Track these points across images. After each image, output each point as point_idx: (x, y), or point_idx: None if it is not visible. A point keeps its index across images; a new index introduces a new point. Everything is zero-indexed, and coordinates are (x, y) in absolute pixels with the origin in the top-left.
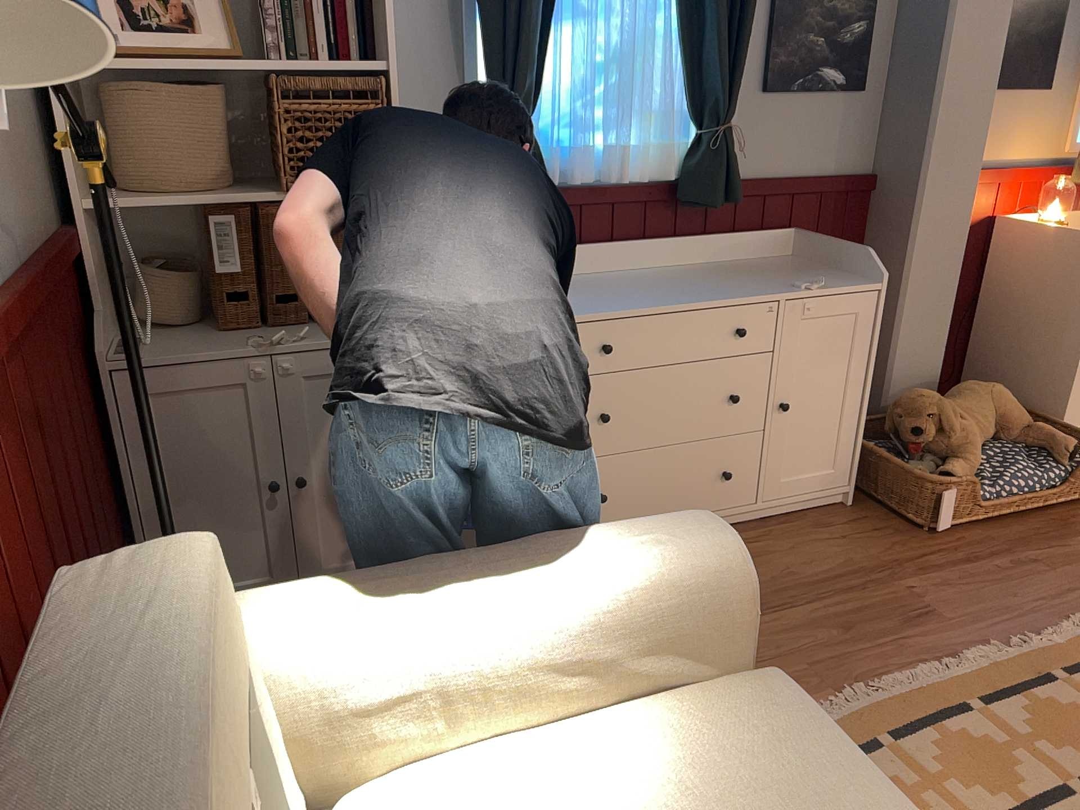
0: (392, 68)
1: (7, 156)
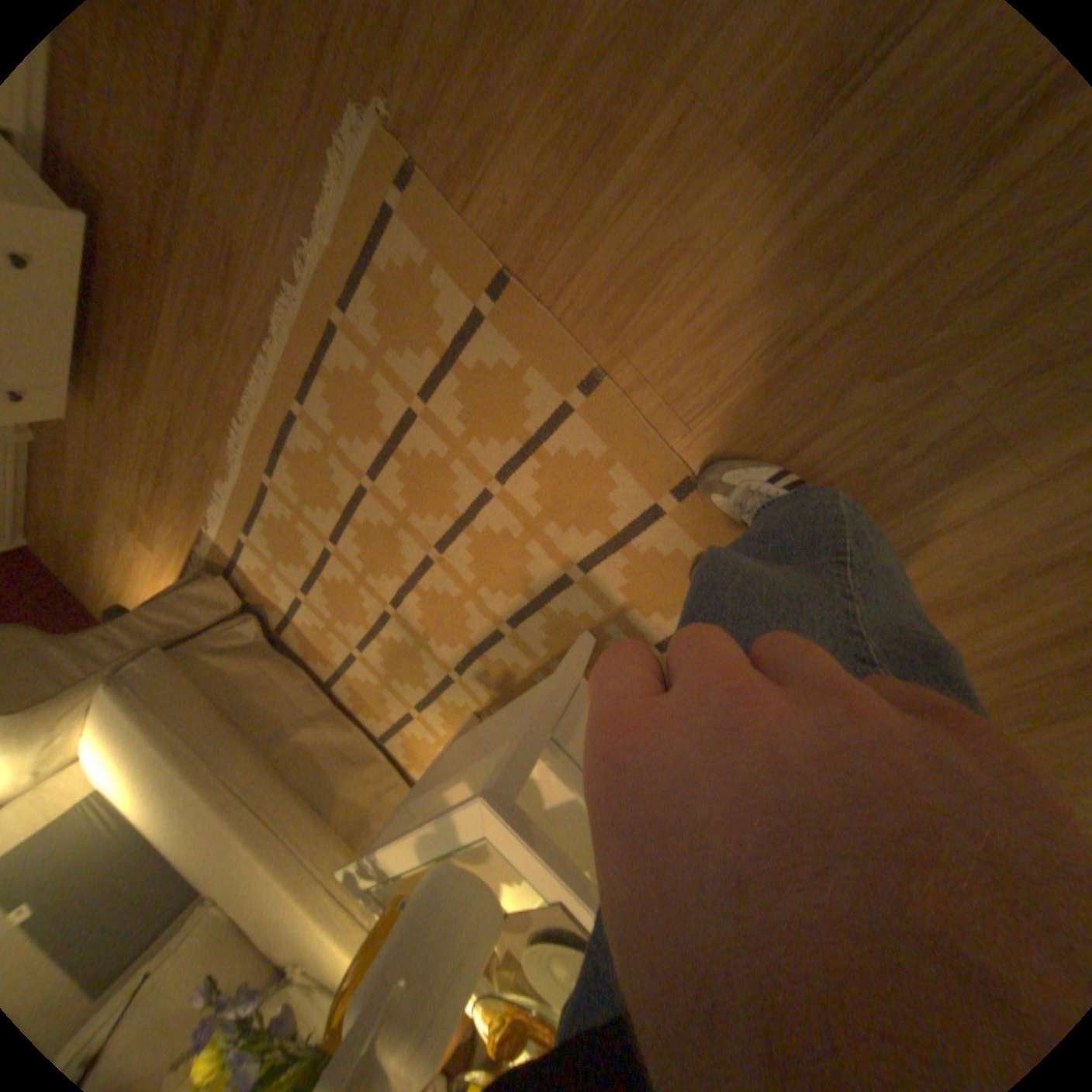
0: None
1: None
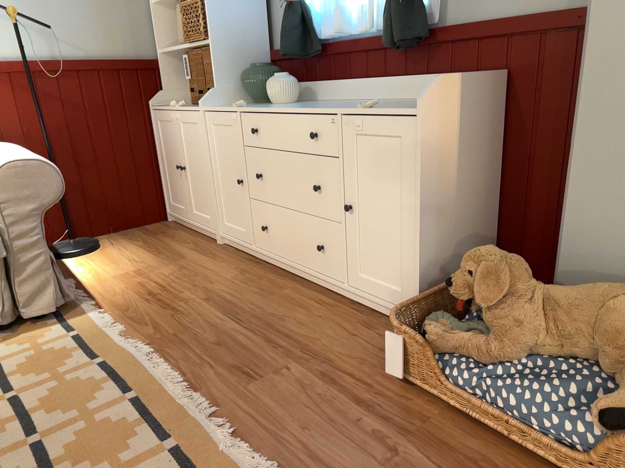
0: None
1: (102, 30)
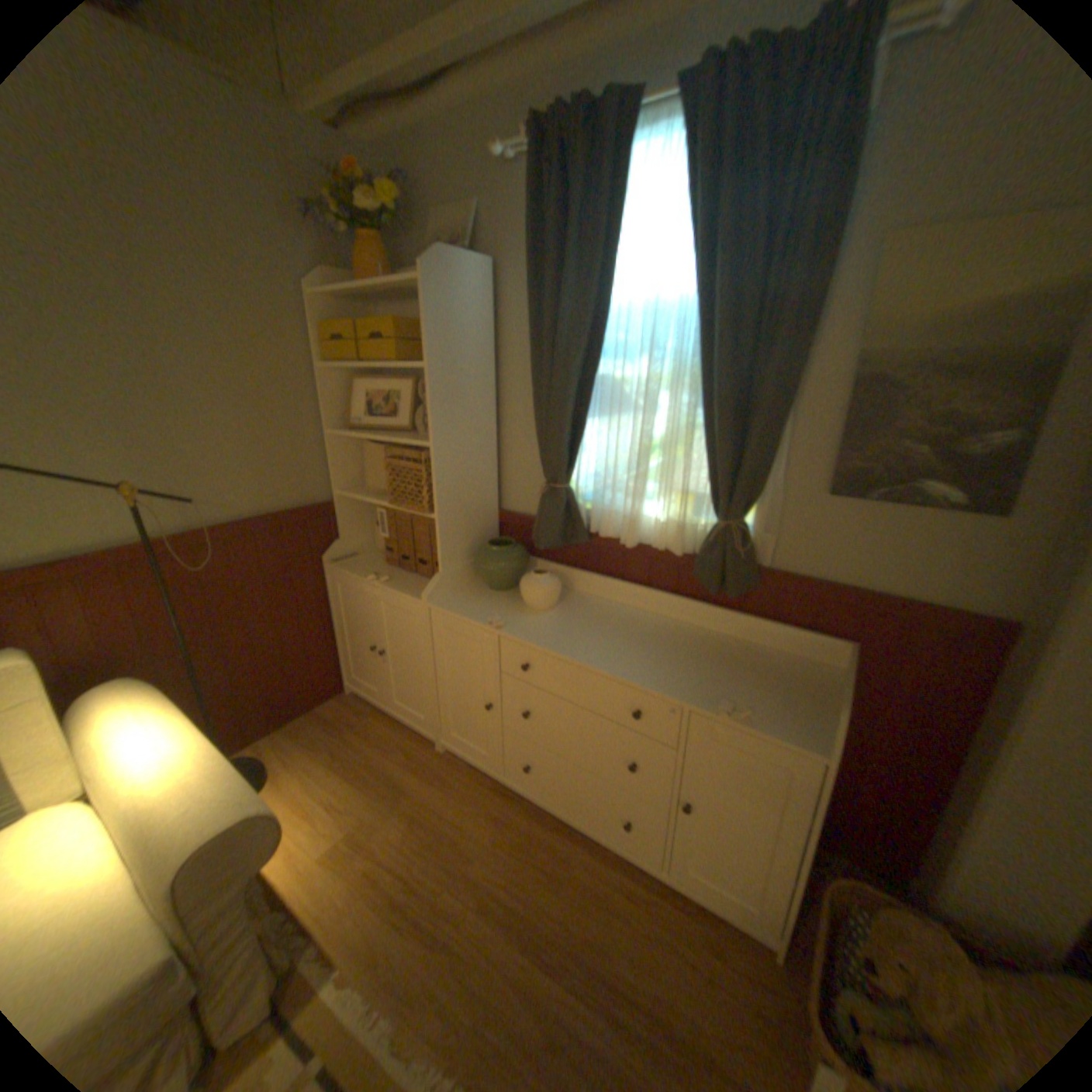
0: (434, 445)
1: (257, 473)
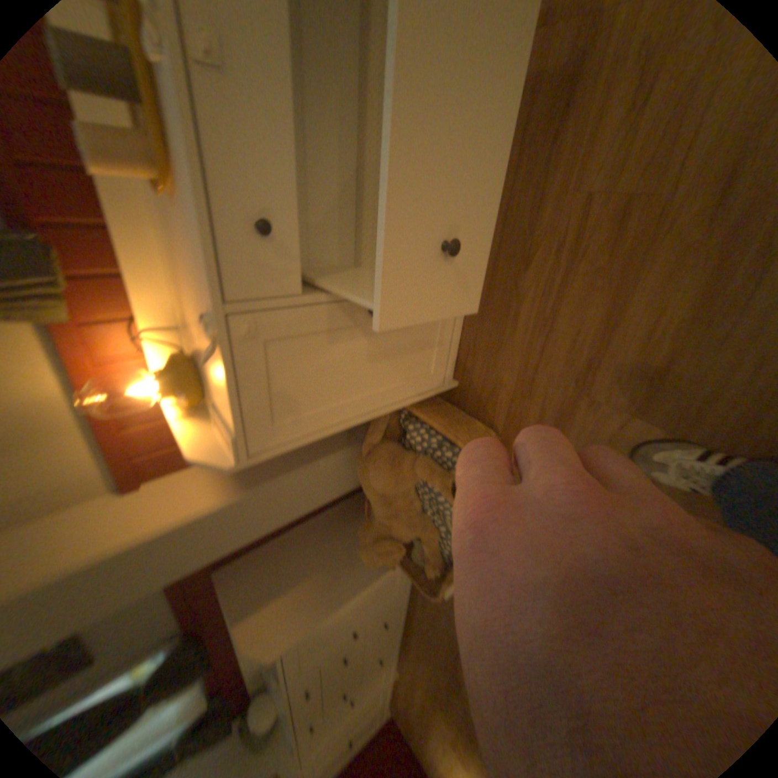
0: None
1: None
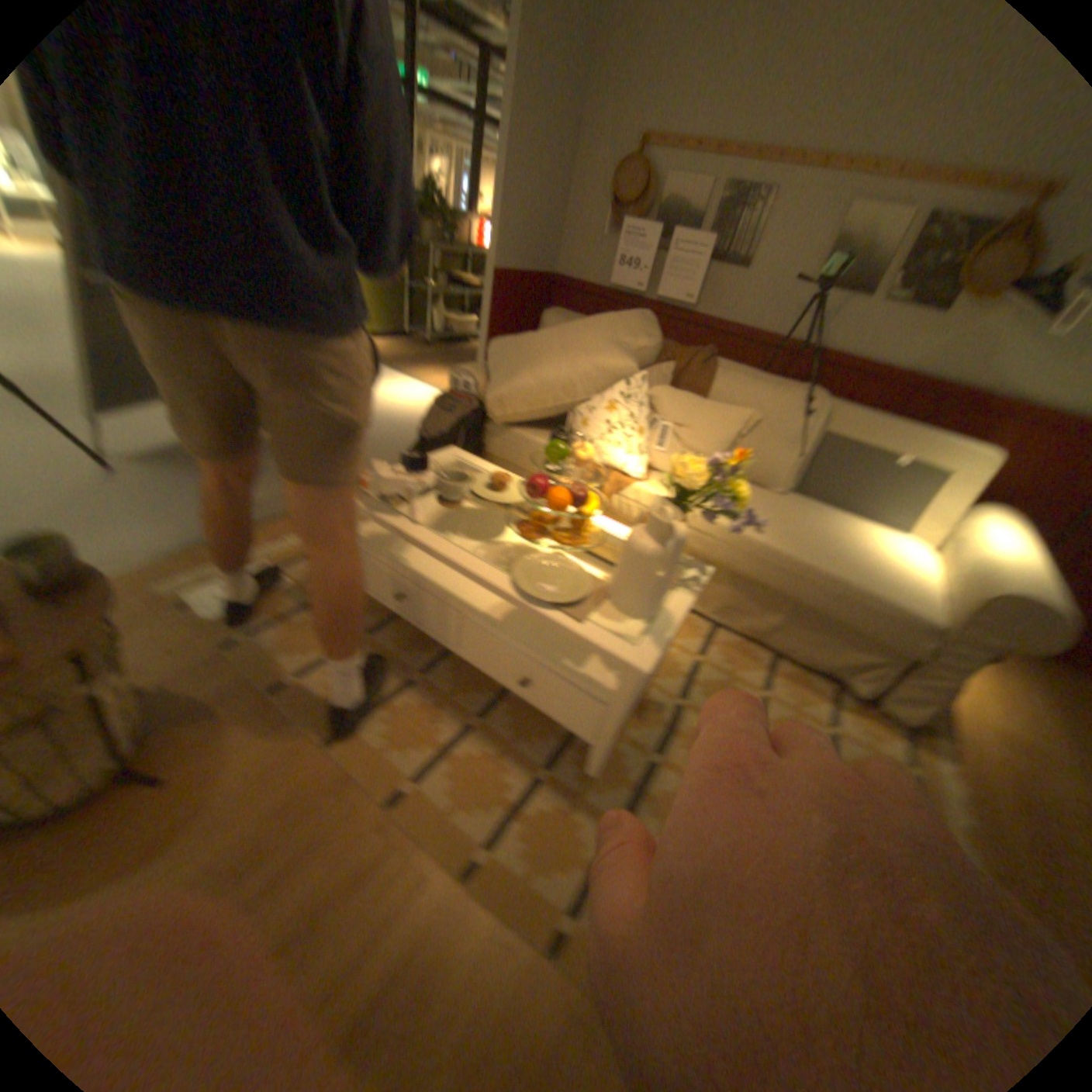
0: None
1: None
